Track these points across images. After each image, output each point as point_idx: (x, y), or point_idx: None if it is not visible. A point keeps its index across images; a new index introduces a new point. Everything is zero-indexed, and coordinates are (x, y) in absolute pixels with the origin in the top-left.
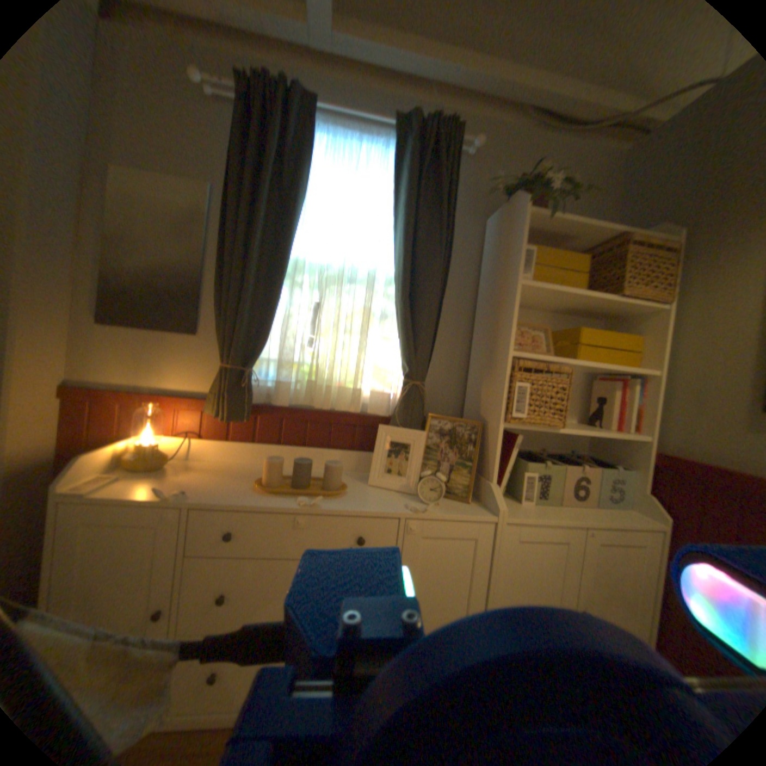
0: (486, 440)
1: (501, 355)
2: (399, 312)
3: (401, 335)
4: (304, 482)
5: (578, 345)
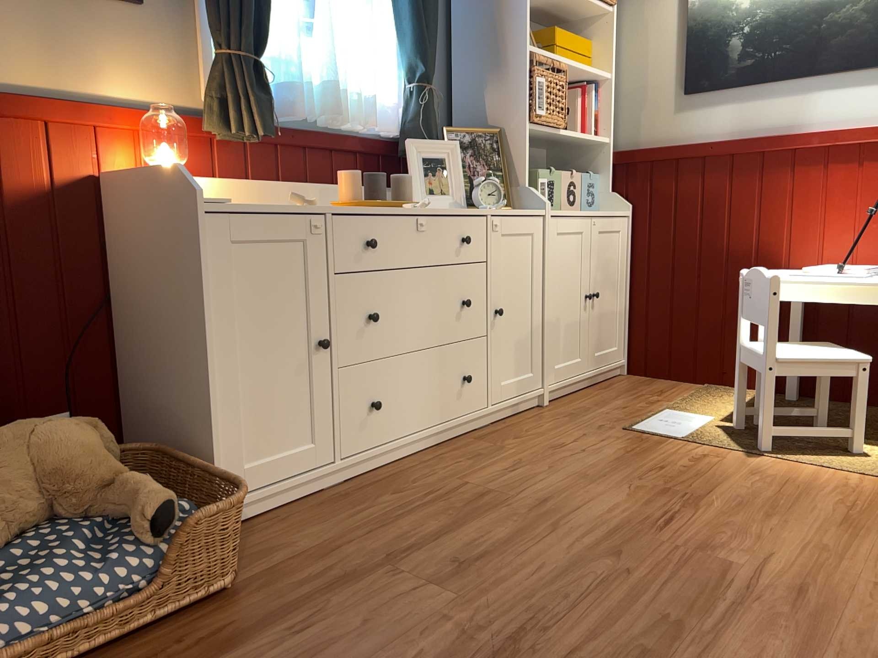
0: (504, 148)
1: (510, 52)
2: None
3: (405, 26)
4: (382, 197)
5: (552, 47)
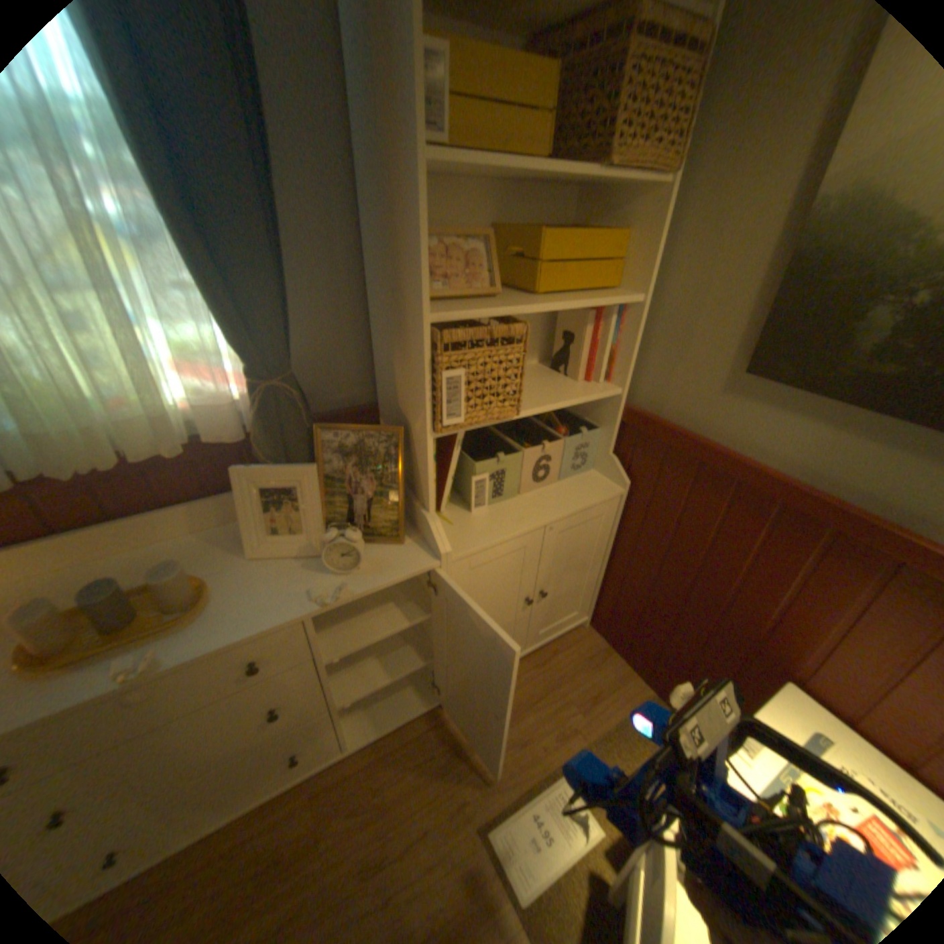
0: (413, 449)
1: (412, 317)
2: (174, 232)
3: (203, 289)
4: (117, 620)
5: (538, 263)
